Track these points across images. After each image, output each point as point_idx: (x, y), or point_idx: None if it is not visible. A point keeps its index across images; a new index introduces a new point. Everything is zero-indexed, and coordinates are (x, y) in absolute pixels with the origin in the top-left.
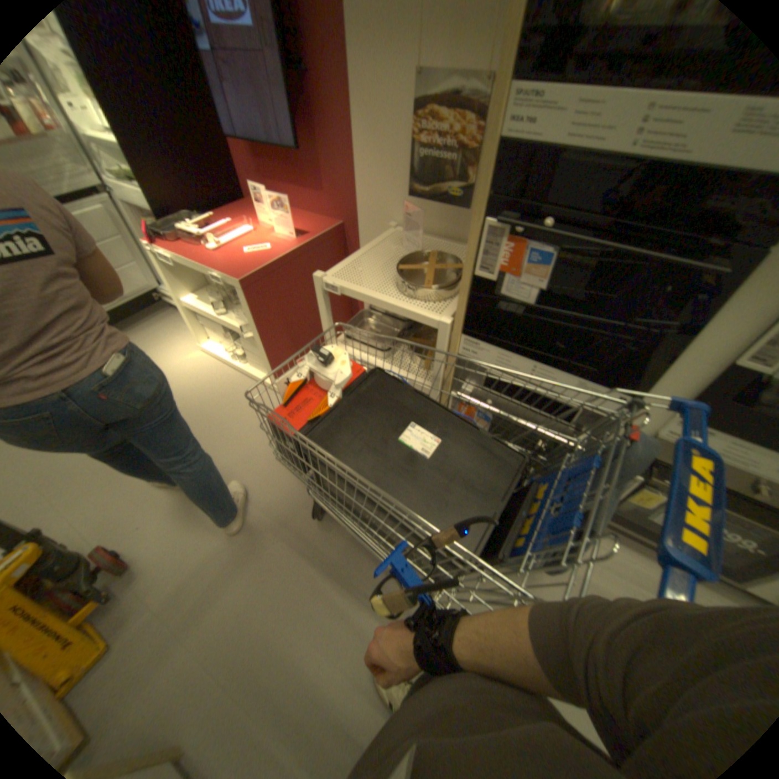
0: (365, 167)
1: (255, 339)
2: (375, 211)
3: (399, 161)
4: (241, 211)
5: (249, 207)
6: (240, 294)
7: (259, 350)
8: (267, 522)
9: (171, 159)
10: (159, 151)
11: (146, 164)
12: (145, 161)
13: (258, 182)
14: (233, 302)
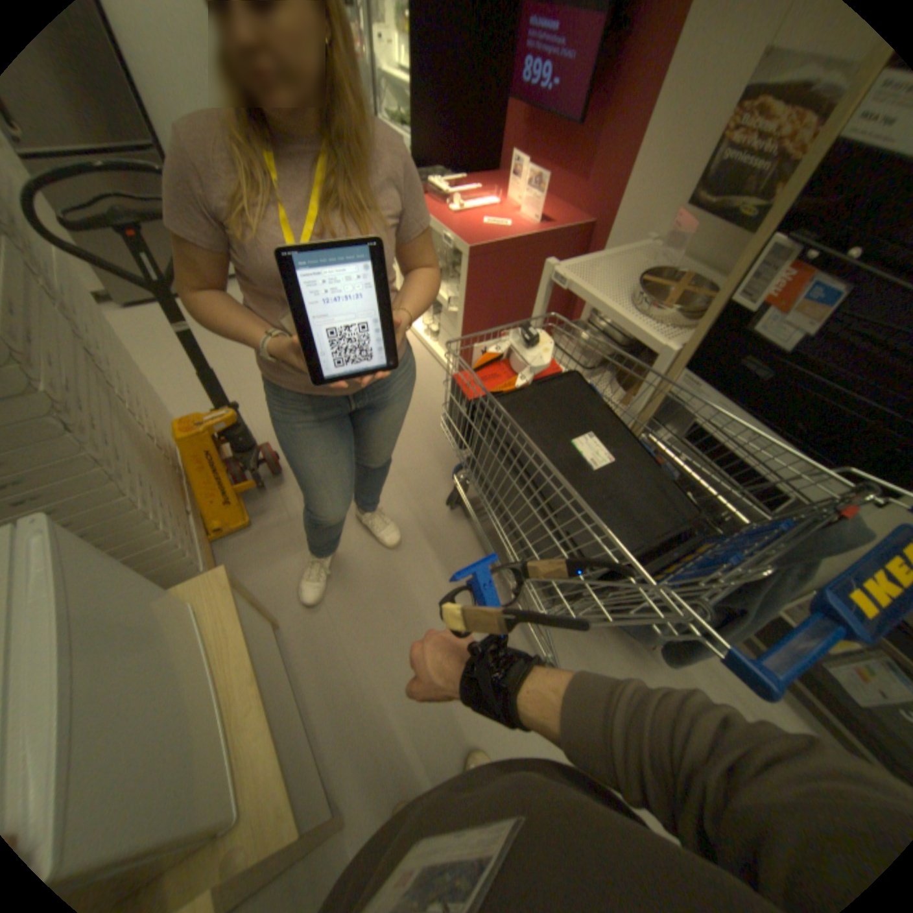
0: (651, 162)
1: (455, 321)
2: (640, 217)
3: (695, 163)
4: (492, 185)
5: (501, 183)
6: (462, 267)
7: (454, 334)
8: (404, 491)
9: (447, 113)
10: (439, 103)
11: (422, 113)
12: (422, 110)
13: (523, 156)
14: (450, 276)
